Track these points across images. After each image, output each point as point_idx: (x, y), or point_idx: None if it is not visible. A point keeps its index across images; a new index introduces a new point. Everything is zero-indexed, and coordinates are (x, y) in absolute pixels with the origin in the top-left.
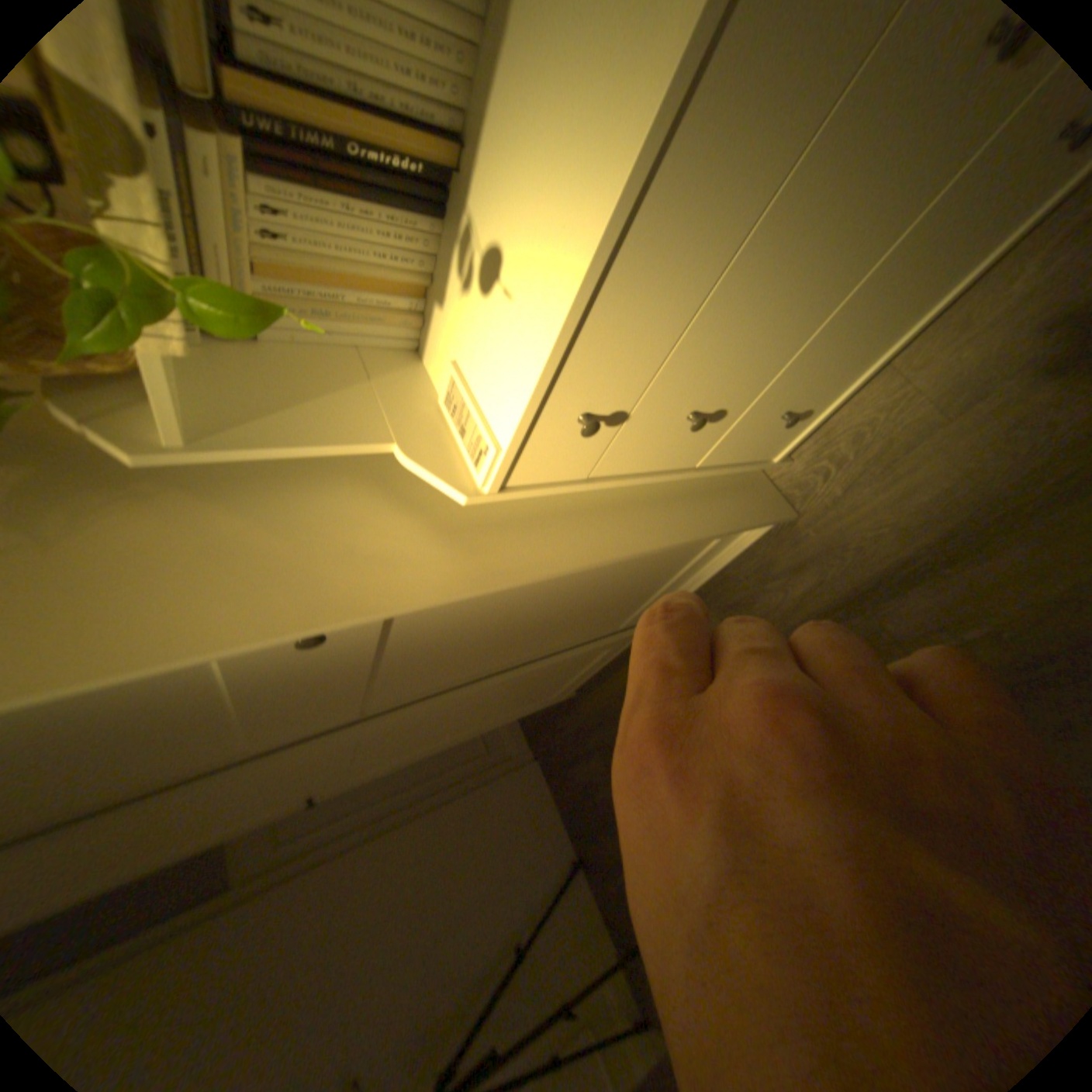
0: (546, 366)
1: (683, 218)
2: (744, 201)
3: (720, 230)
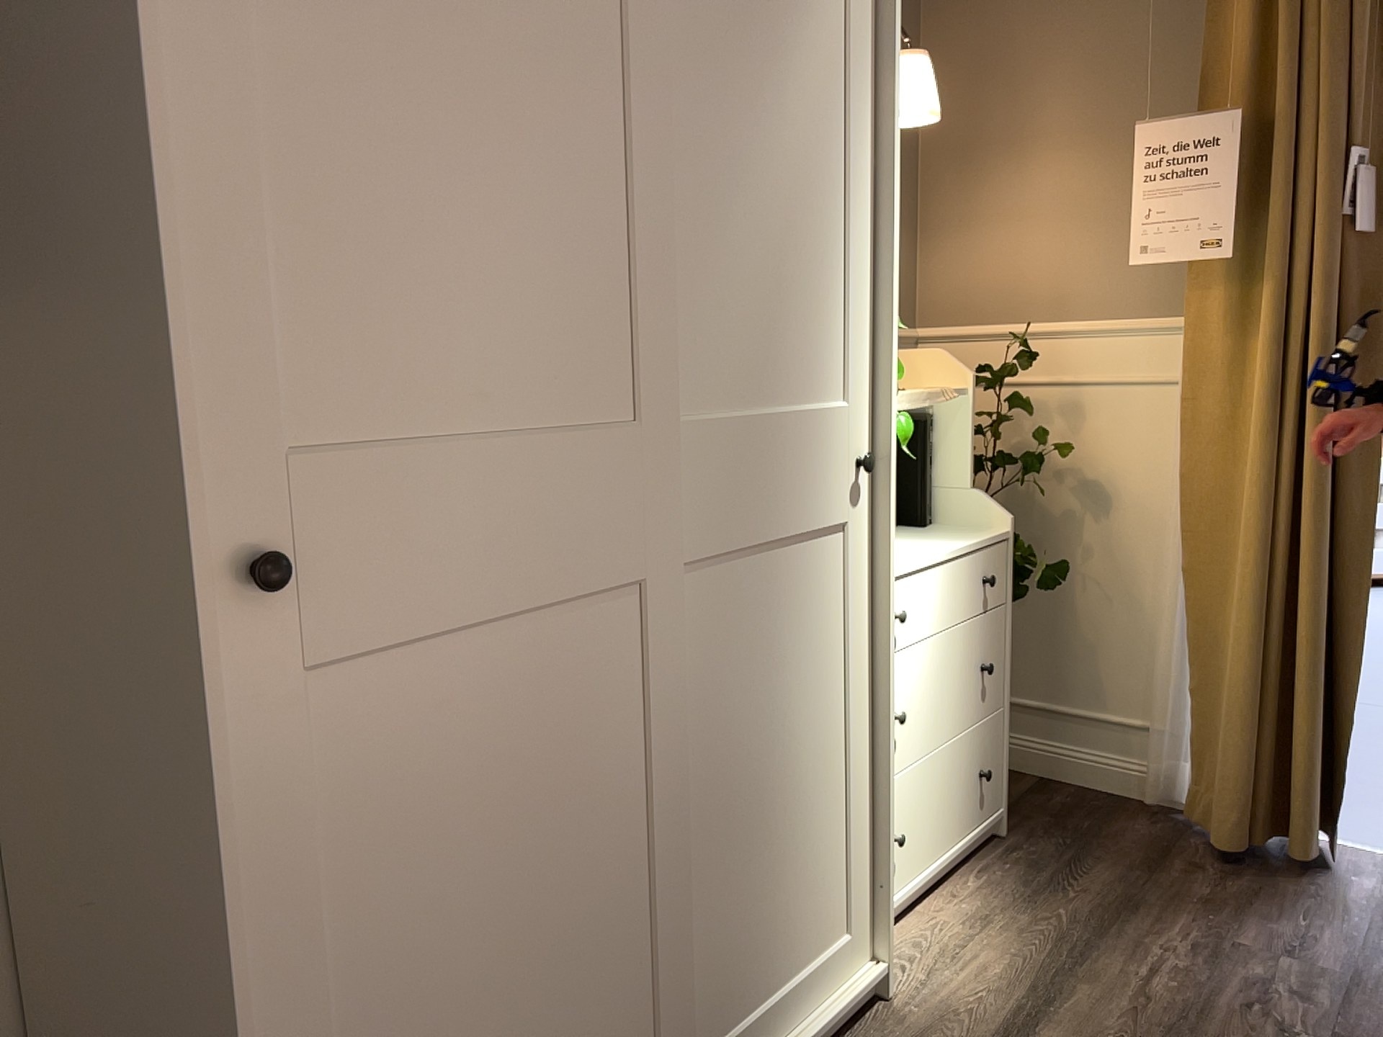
0: (904, 567)
1: (949, 584)
2: (954, 608)
3: (948, 607)
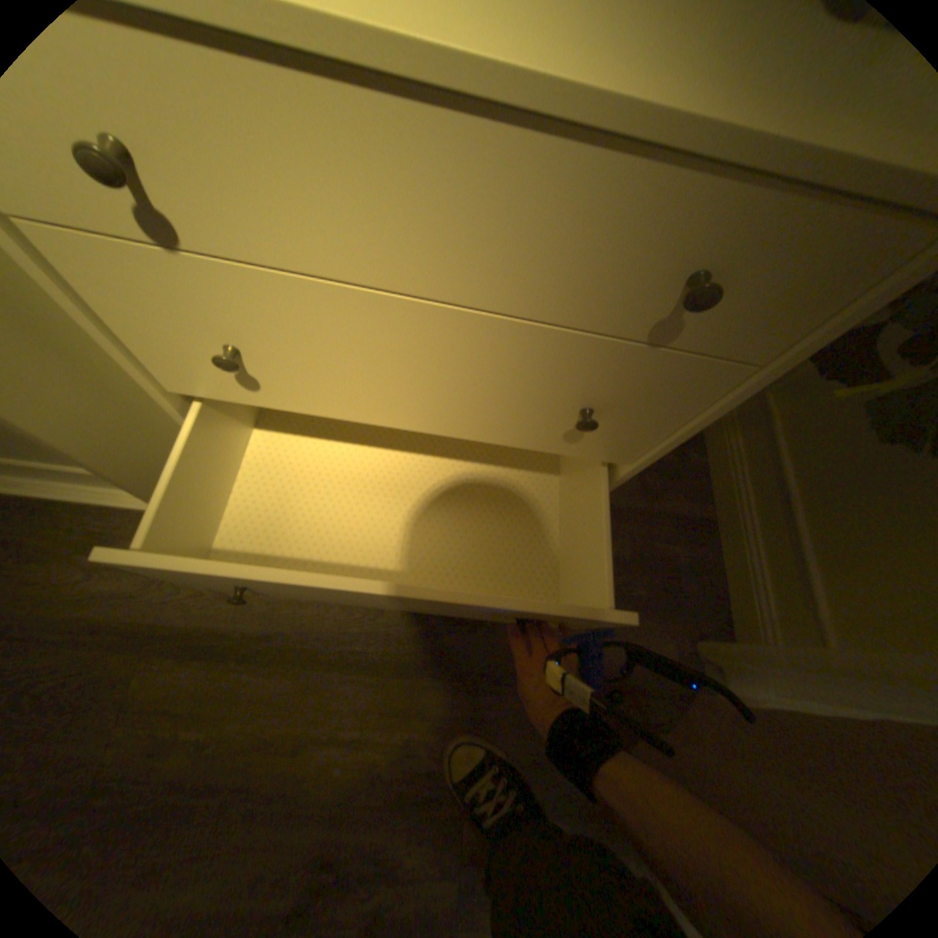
0: None
1: (458, 191)
2: (479, 270)
3: (448, 256)
